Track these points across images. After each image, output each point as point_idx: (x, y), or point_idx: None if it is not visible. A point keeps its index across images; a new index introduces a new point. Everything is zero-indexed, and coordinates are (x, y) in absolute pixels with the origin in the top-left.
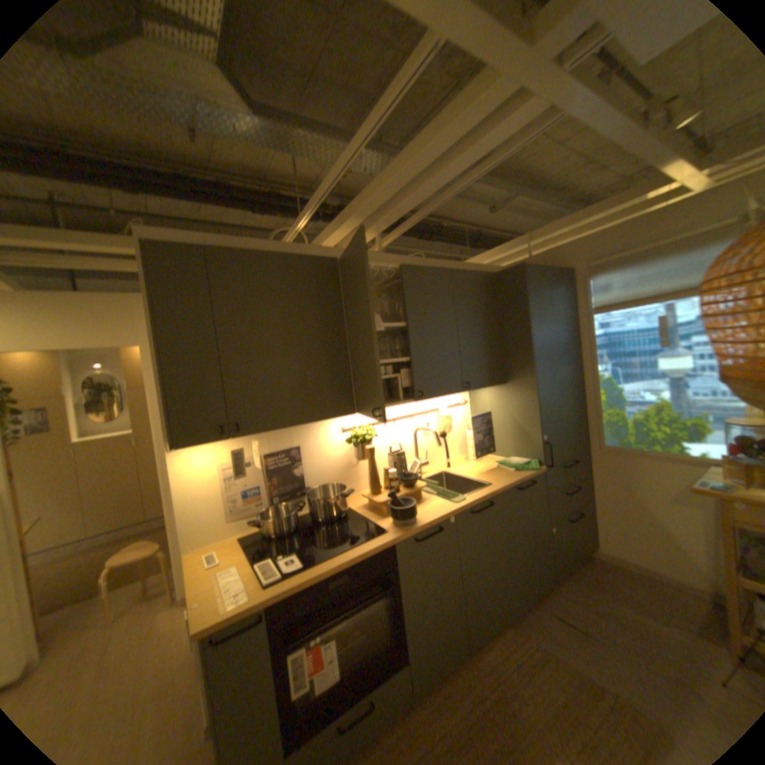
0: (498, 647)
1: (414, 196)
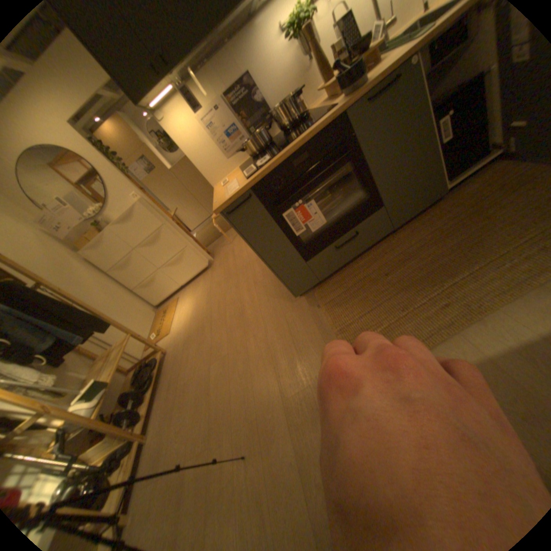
0: (483, 178)
1: None
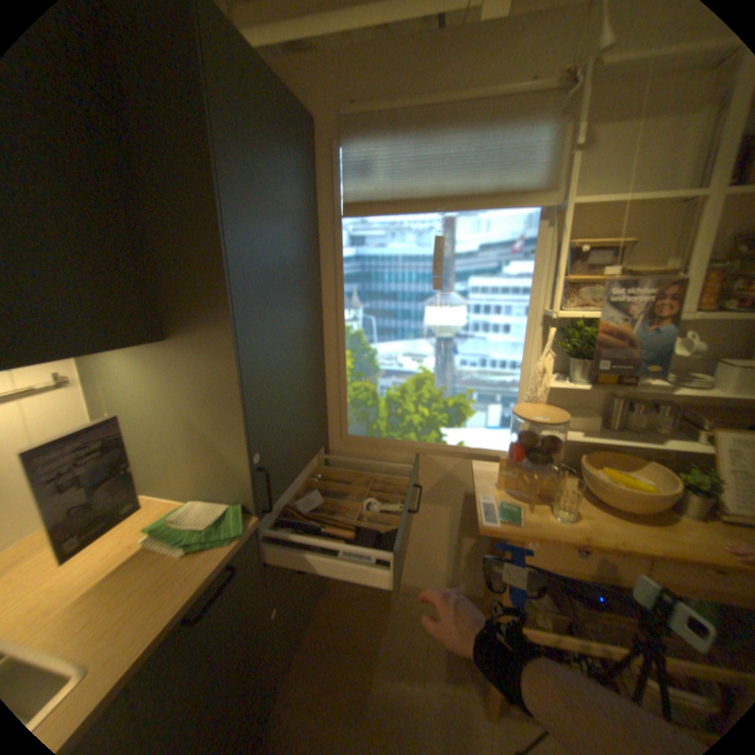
0: None
1: None
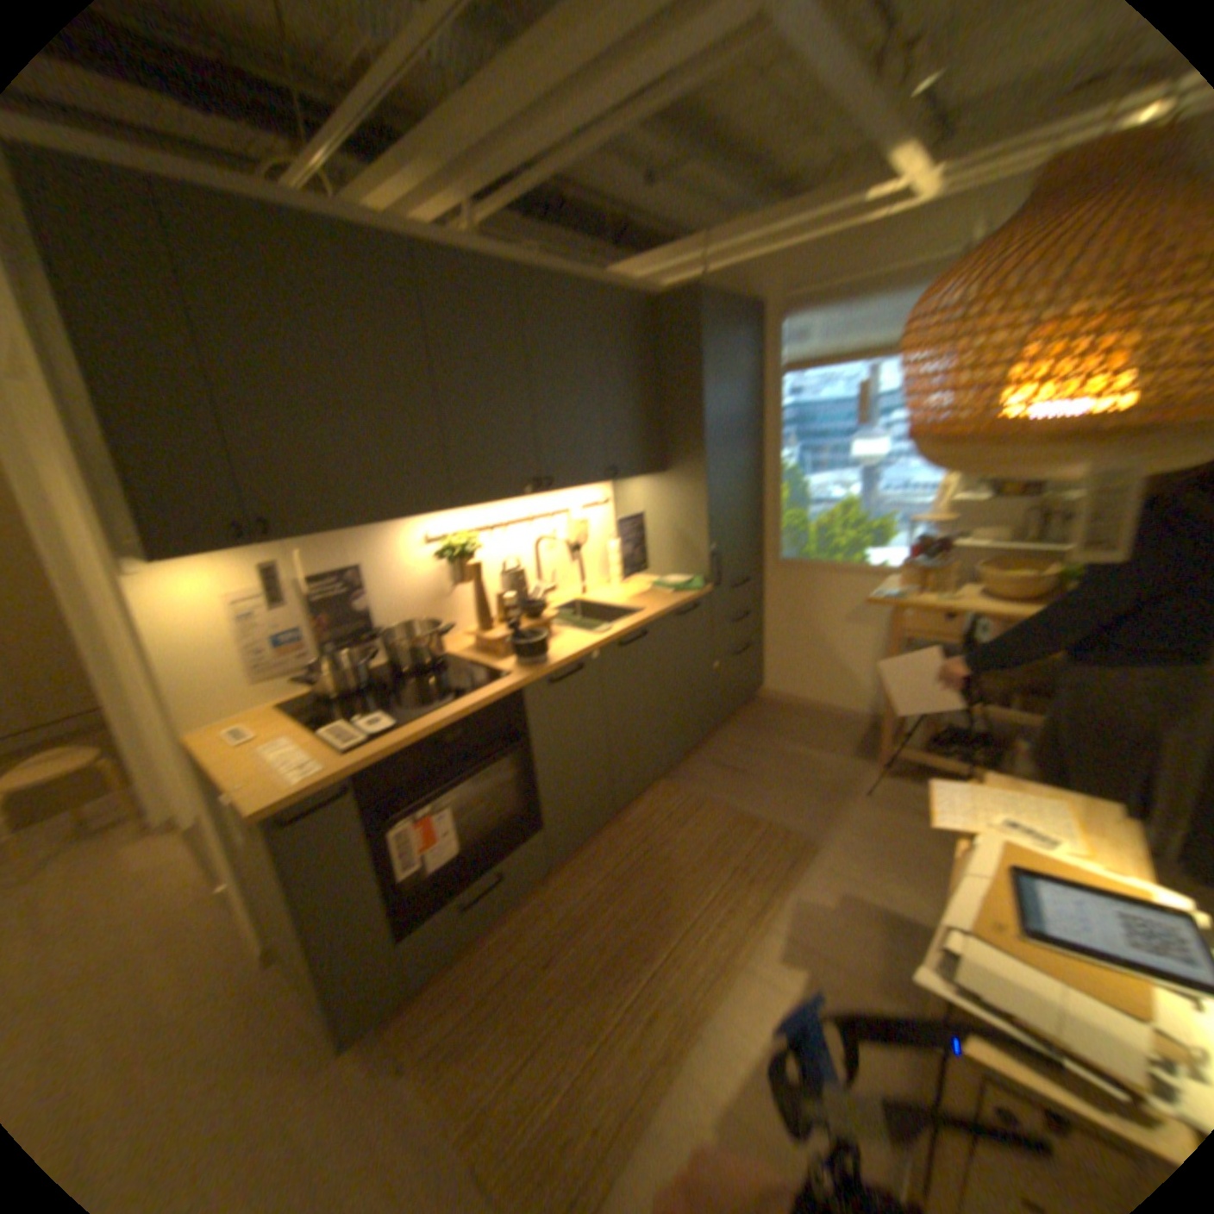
0: (647, 800)
1: (537, 131)
